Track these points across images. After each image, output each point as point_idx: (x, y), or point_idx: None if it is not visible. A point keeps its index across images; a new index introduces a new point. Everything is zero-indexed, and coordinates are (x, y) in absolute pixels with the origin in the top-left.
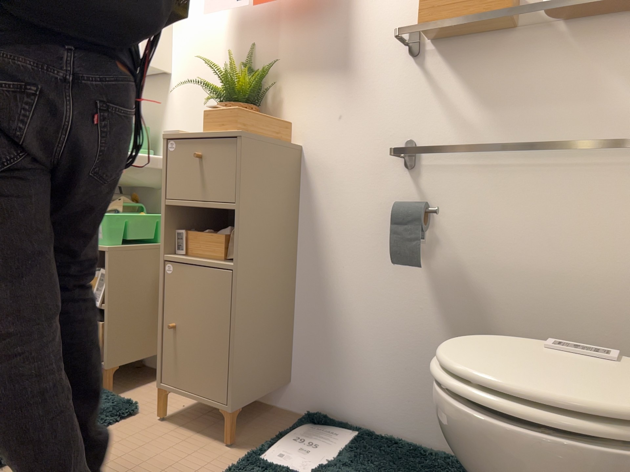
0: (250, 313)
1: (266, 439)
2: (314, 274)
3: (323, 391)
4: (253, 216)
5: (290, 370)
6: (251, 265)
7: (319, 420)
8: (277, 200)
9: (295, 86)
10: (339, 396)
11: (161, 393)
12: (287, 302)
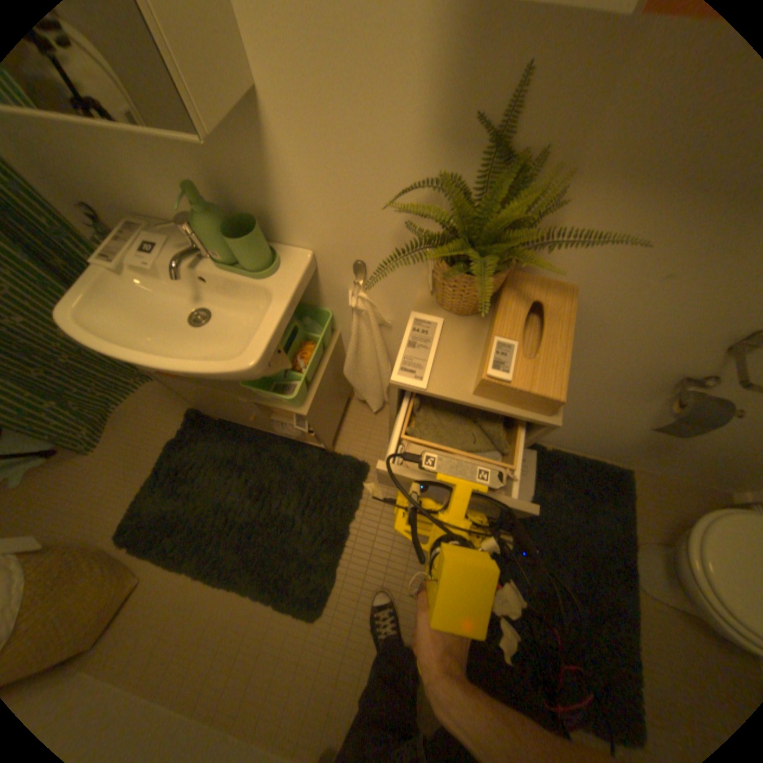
0: None
1: None
2: None
3: None
4: None
5: None
6: None
7: None
8: None
9: (610, 200)
10: None
11: None
12: None
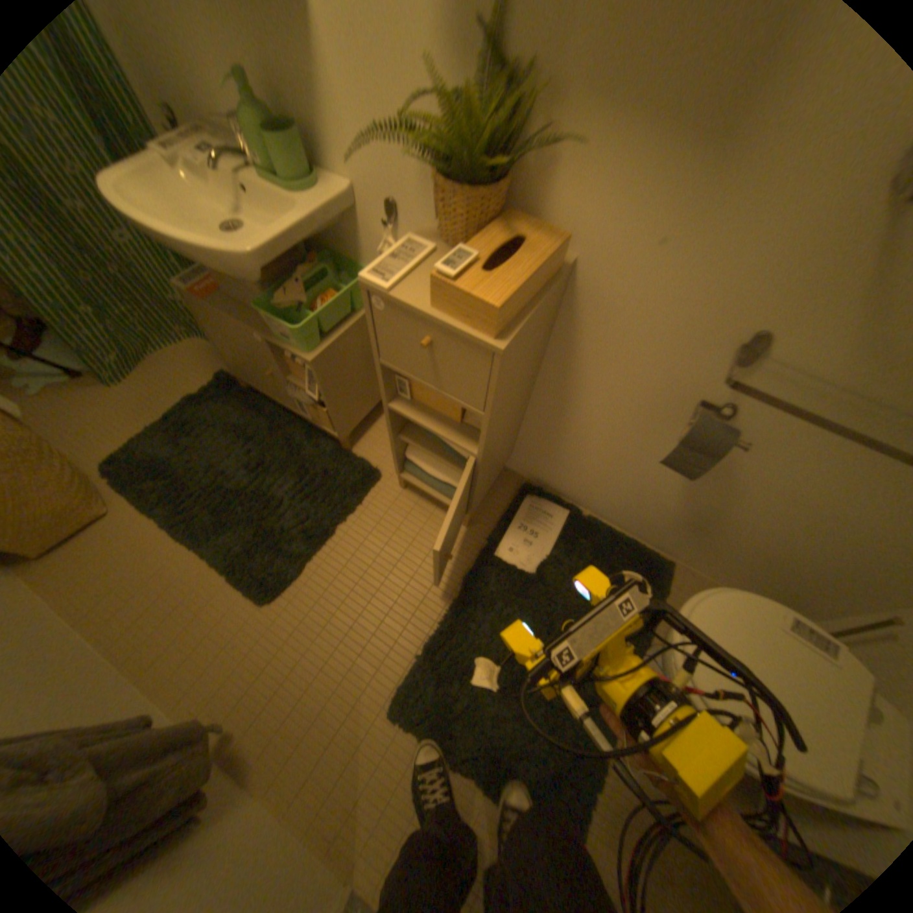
0: (487, 469)
1: (493, 520)
2: (555, 404)
3: (541, 474)
4: (501, 410)
5: (511, 452)
6: (493, 443)
7: (535, 494)
8: (528, 362)
9: (595, 134)
10: (555, 481)
11: (399, 477)
12: (519, 421)
